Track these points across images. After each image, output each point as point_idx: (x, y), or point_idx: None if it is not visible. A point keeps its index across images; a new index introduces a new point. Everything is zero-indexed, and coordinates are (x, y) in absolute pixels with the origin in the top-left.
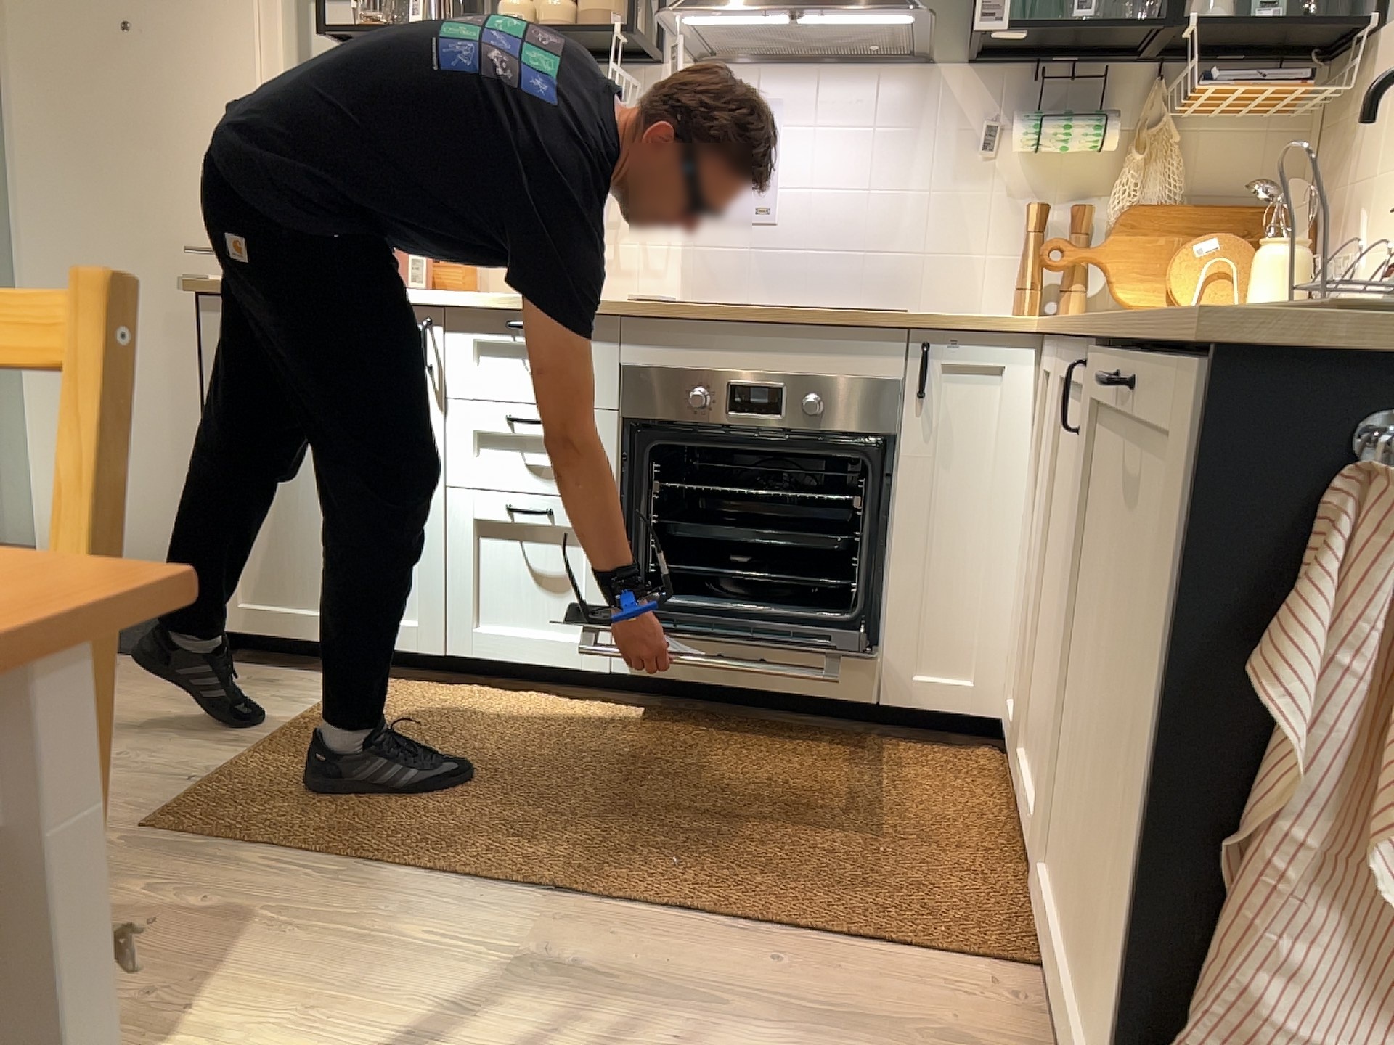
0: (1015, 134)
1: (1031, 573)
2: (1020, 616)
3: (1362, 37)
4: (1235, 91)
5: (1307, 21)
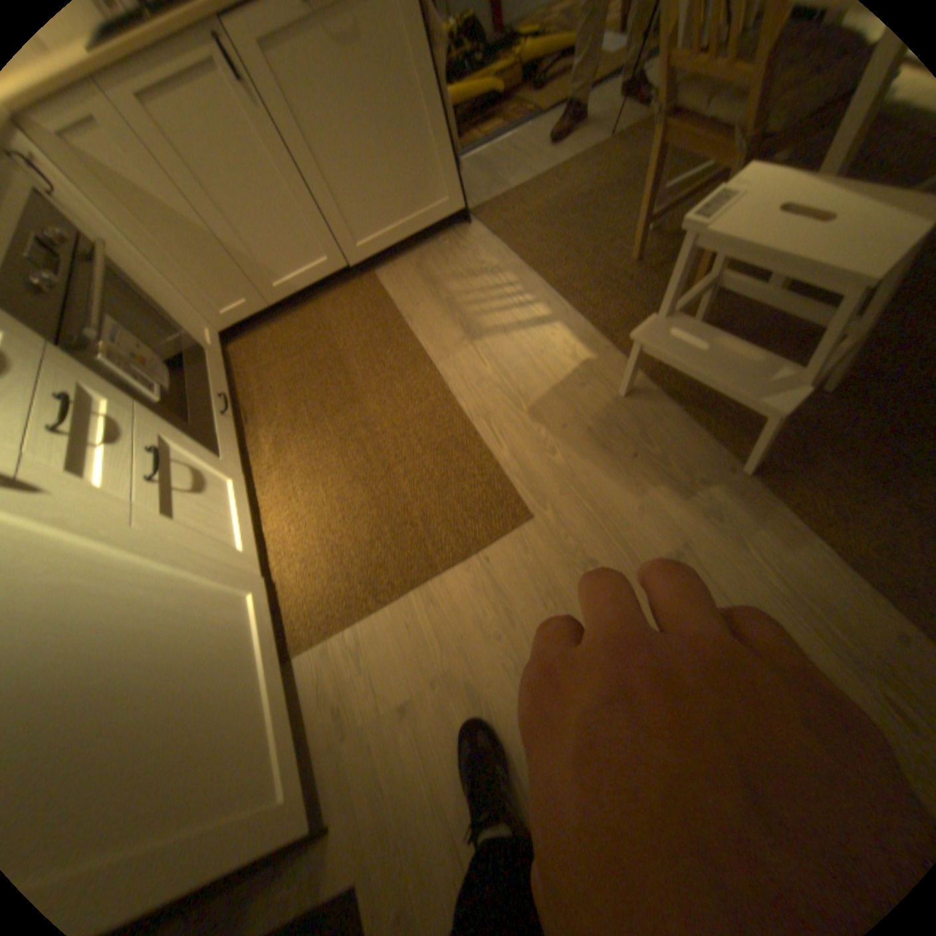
0: None
1: (173, 253)
2: (185, 282)
3: None
4: None
5: None
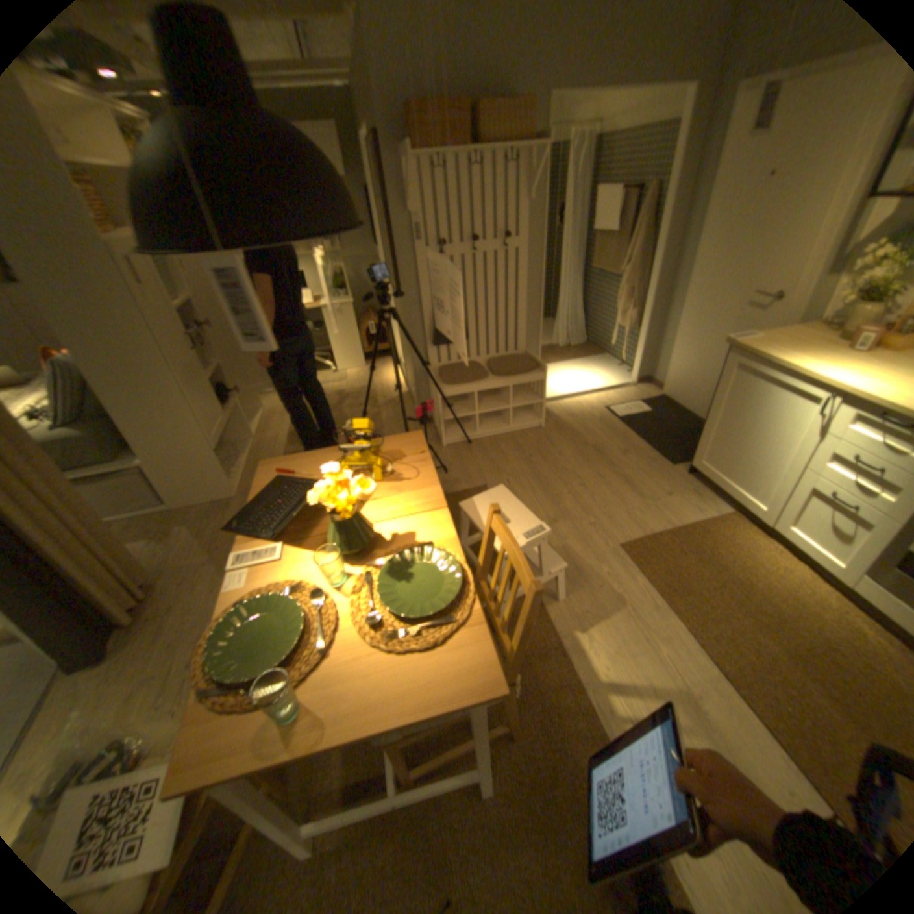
0: None
1: None
2: None
3: None
4: None
5: None
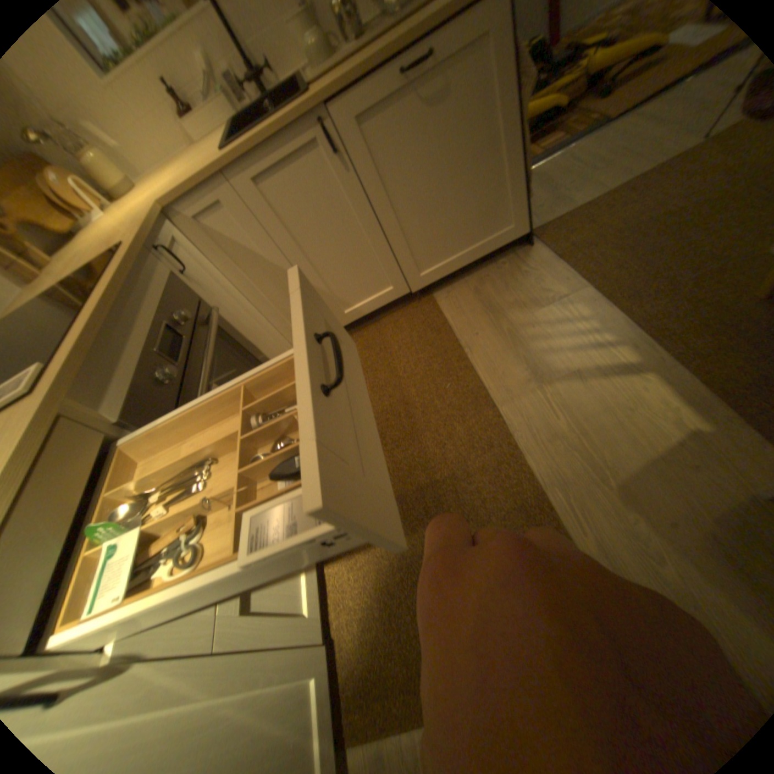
0: None
1: (269, 293)
2: (276, 314)
3: None
4: None
5: None
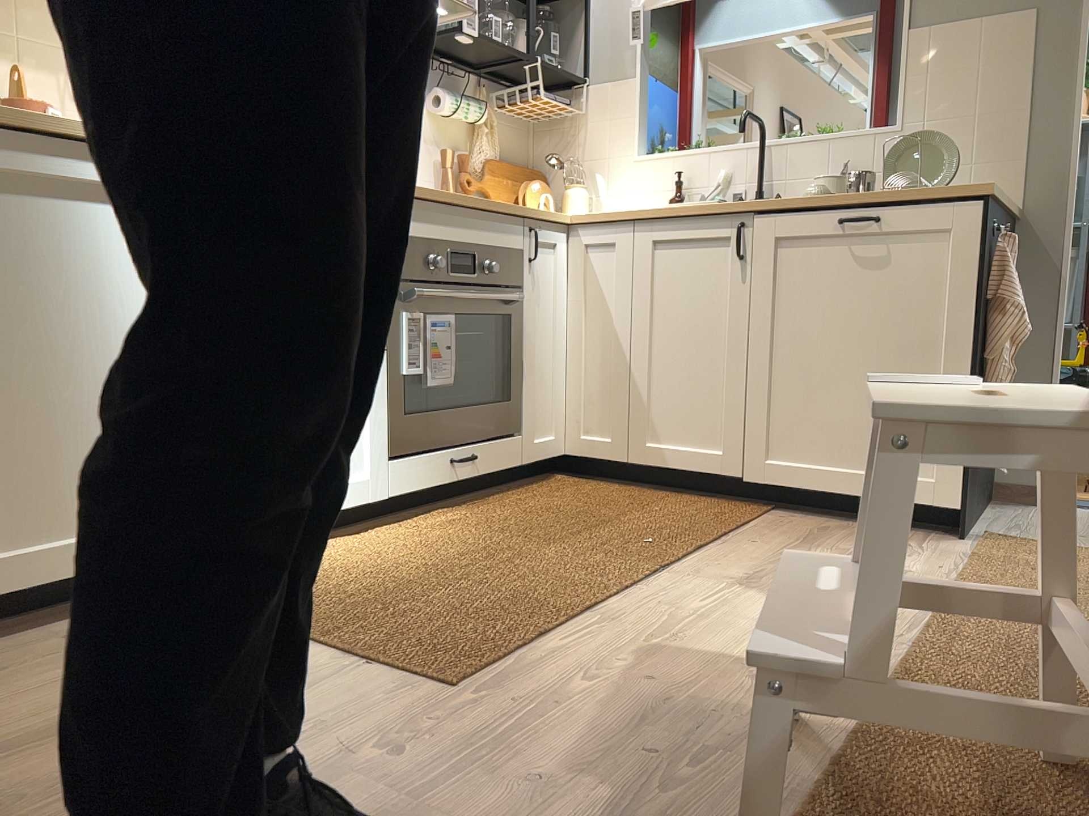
0: (451, 103)
1: (590, 357)
2: (578, 385)
3: (570, 88)
4: (553, 103)
5: (566, 74)
